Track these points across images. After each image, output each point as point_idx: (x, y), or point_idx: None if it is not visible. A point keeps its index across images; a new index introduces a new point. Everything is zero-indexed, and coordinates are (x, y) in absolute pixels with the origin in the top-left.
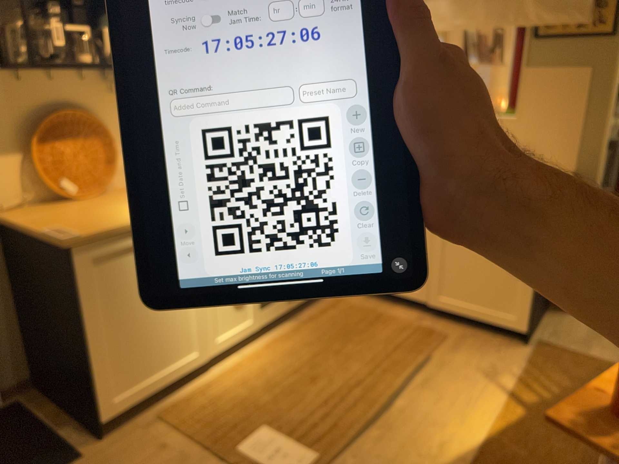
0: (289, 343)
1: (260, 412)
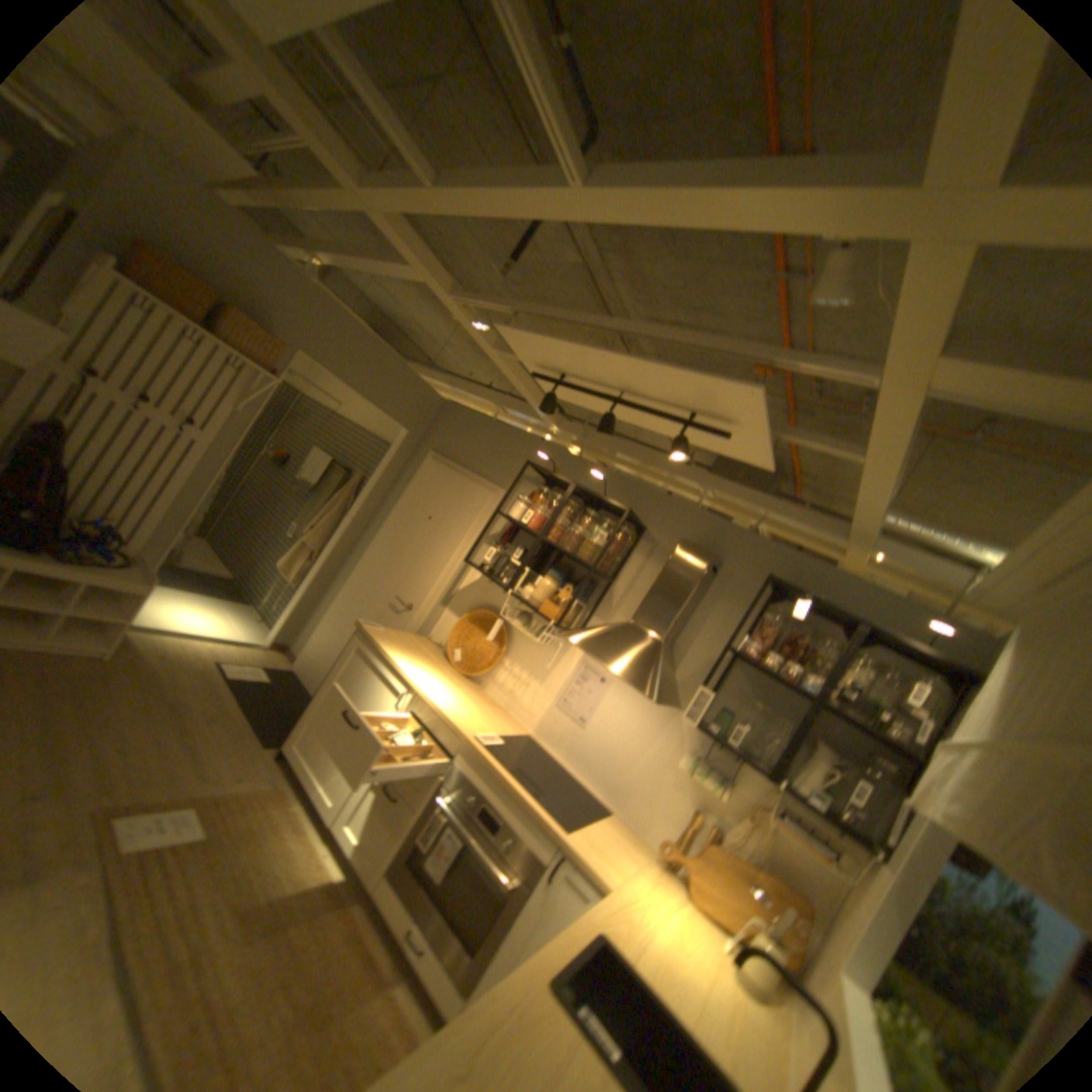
0: (337, 937)
1: (229, 848)
